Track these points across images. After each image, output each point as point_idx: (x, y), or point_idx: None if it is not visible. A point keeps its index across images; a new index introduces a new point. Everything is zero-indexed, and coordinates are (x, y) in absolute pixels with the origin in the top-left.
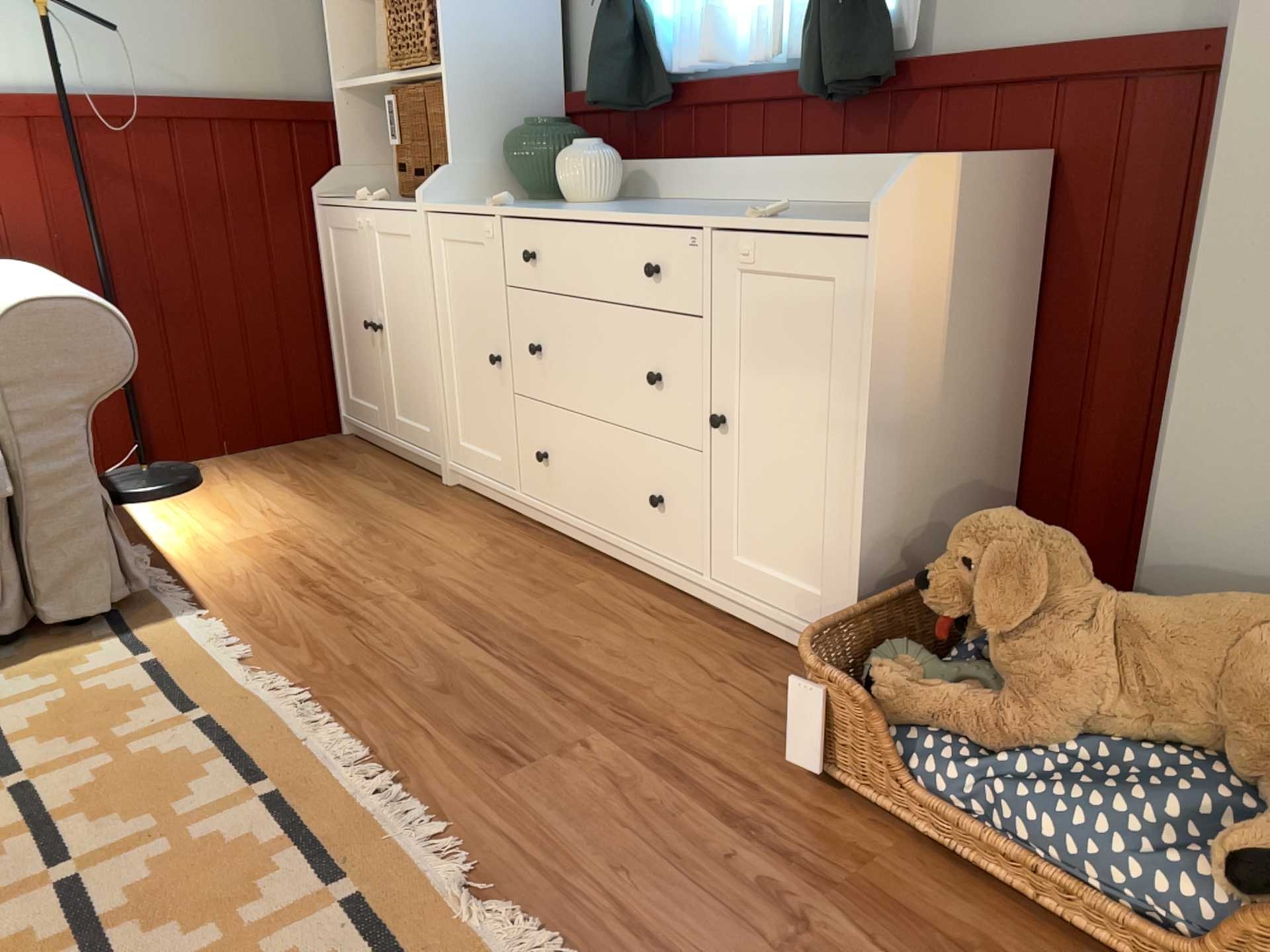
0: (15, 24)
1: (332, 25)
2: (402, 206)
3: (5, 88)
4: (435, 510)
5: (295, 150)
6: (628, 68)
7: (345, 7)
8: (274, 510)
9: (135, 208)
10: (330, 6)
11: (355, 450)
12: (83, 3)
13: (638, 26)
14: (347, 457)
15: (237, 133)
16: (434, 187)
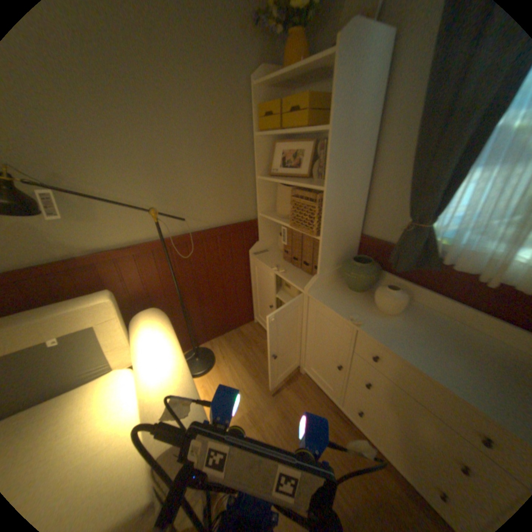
0: (144, 214)
1: (260, 190)
2: (294, 281)
3: (142, 238)
4: (304, 397)
5: (244, 236)
6: (422, 256)
7: (265, 183)
8: (245, 389)
9: (190, 269)
10: (259, 183)
11: (262, 335)
12: (169, 199)
13: (433, 239)
14: (261, 341)
15: (225, 235)
16: (313, 285)
